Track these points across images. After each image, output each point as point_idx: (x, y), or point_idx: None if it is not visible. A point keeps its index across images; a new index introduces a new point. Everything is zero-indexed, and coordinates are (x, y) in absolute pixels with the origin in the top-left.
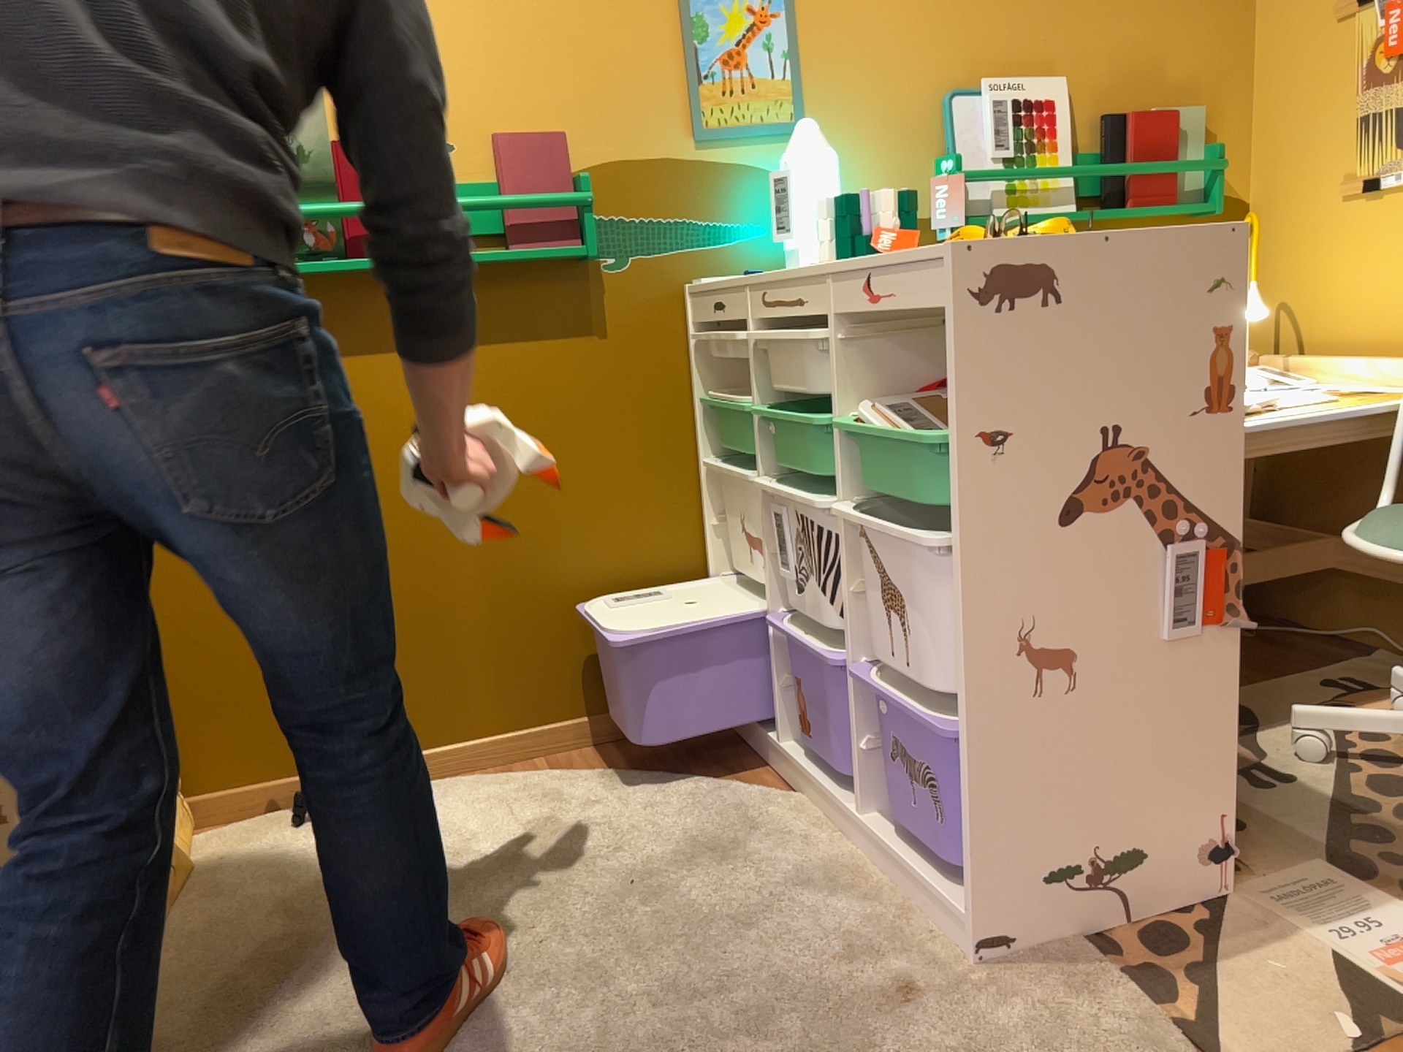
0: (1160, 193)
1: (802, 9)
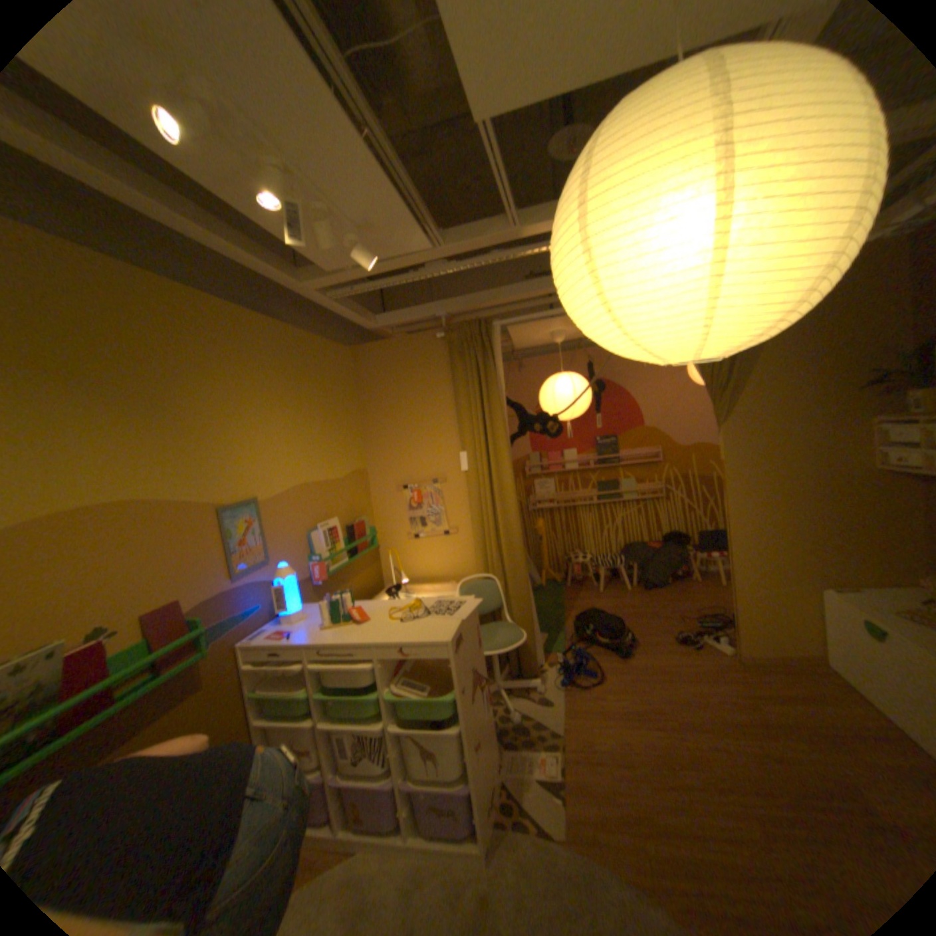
0: (364, 546)
1: (262, 515)
